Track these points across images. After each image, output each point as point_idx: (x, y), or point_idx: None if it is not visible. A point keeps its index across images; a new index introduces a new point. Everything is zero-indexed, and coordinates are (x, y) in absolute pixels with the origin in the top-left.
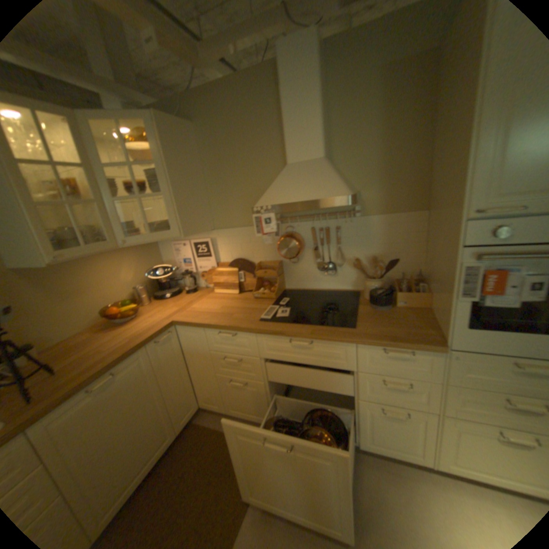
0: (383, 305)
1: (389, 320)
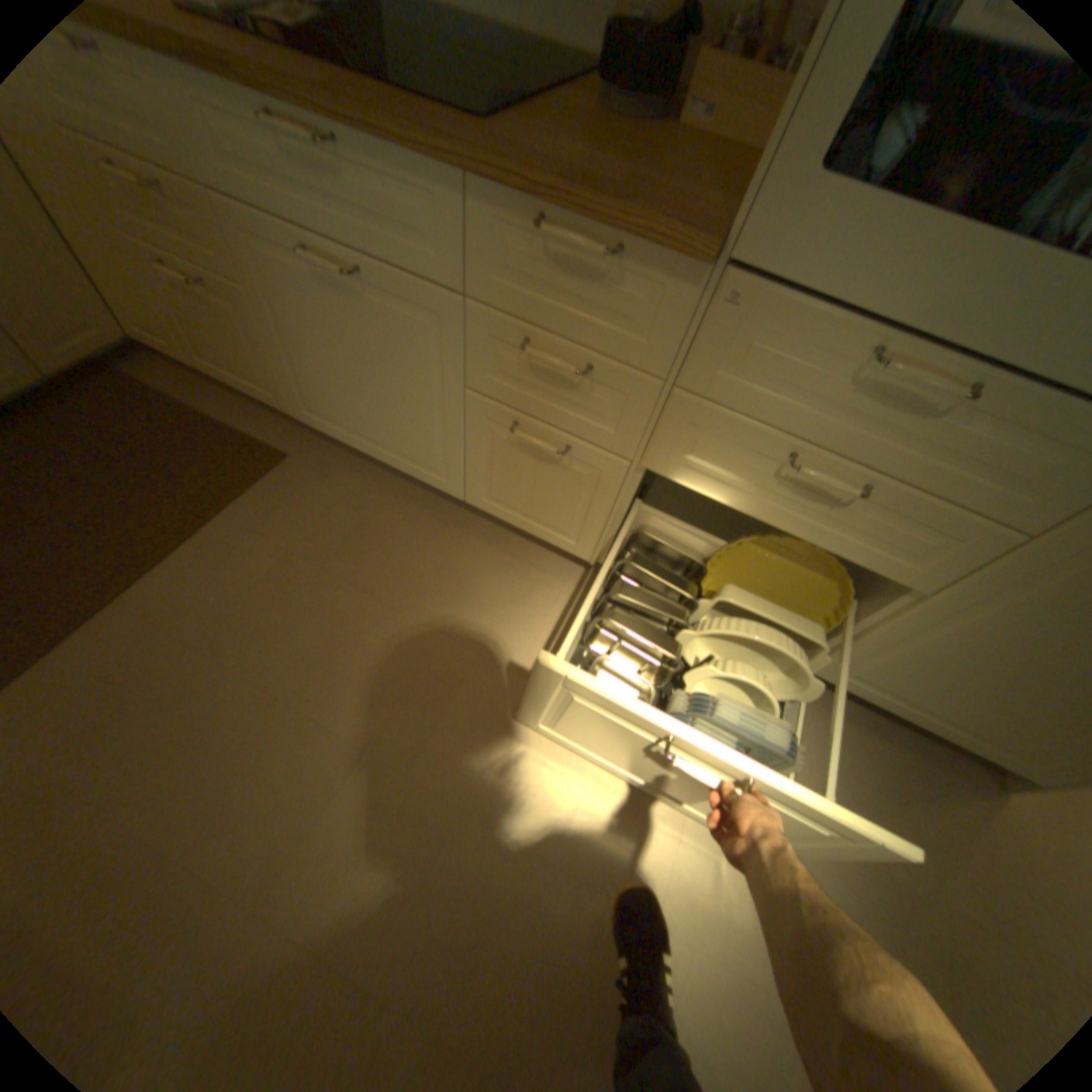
0: (631, 81)
1: (614, 136)
